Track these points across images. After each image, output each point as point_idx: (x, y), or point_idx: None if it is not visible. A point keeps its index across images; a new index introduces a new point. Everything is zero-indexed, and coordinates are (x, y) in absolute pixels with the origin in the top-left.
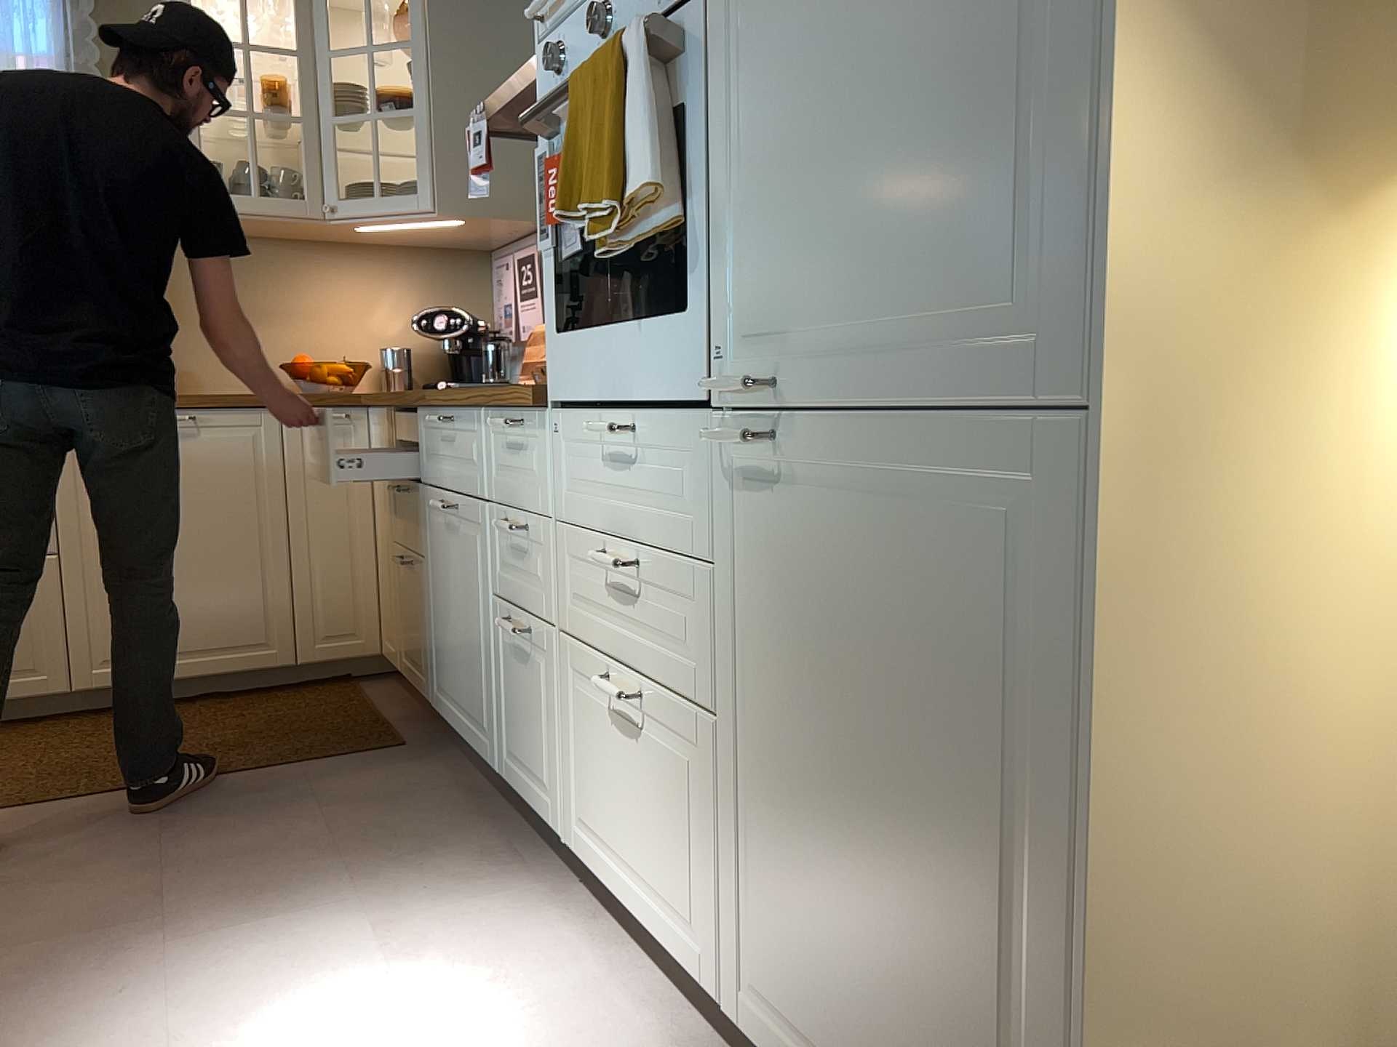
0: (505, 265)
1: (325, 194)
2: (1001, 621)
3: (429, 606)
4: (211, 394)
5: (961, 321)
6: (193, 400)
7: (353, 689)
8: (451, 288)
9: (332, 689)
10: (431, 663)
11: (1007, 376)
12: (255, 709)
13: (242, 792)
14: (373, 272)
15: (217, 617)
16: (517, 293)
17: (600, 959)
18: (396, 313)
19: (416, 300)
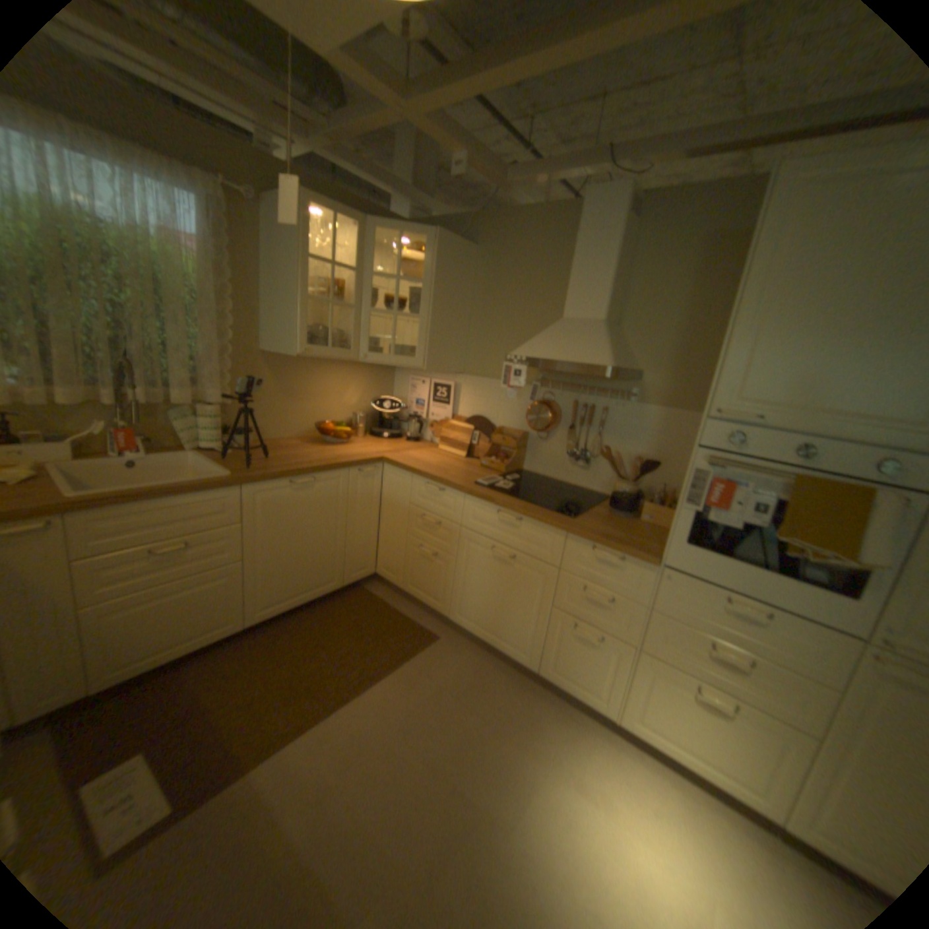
0: (421, 382)
1: (357, 347)
2: None
3: (458, 580)
4: (315, 462)
5: None
6: (314, 470)
7: (368, 593)
8: (378, 382)
9: (357, 594)
10: (455, 603)
11: None
12: (336, 617)
13: (404, 691)
14: (347, 374)
15: (314, 574)
16: (429, 398)
17: (663, 778)
18: (355, 394)
19: (364, 388)
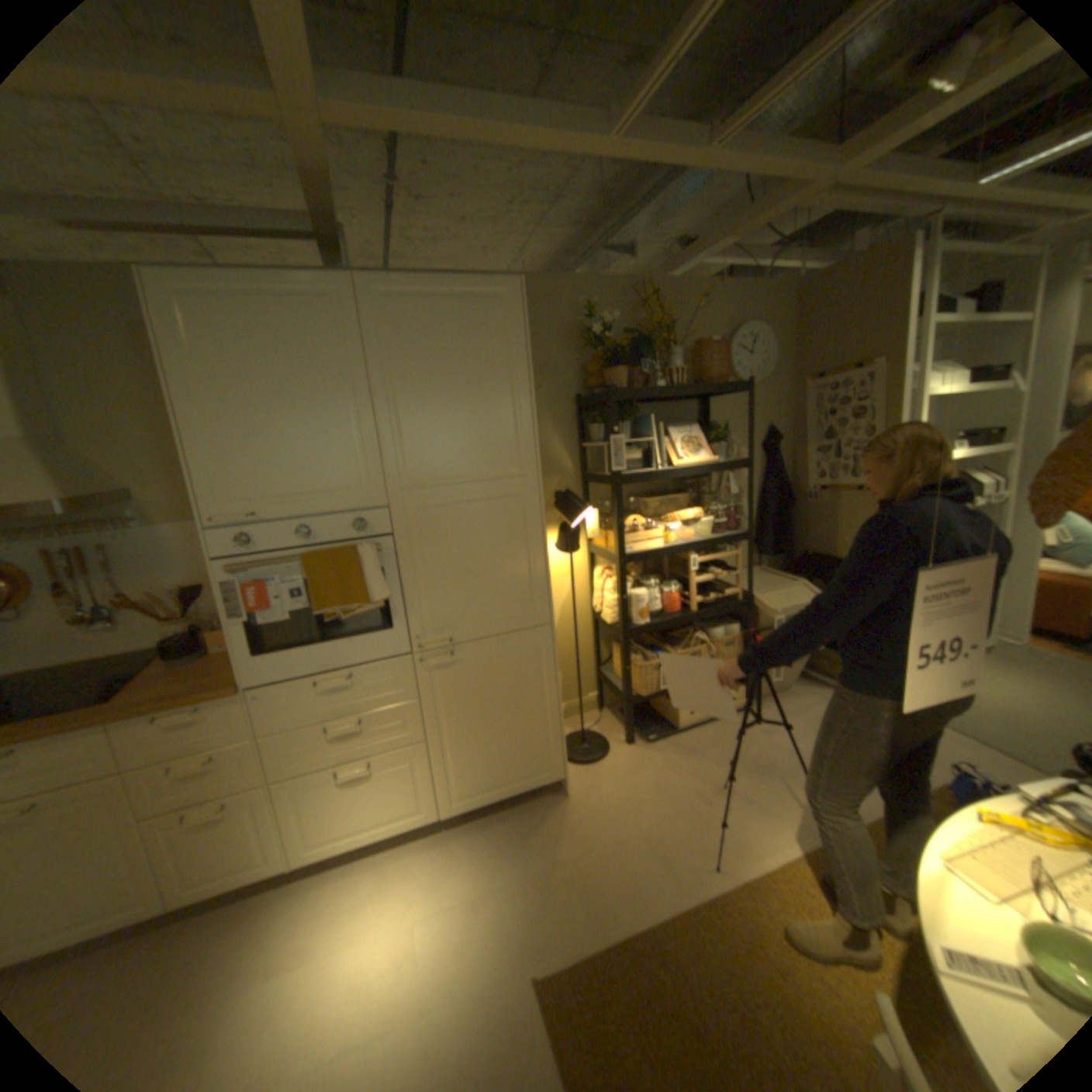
0: None
1: None
2: (528, 665)
3: None
4: None
5: (511, 614)
6: None
7: None
8: None
9: None
10: None
11: (524, 622)
12: None
13: None
14: None
15: None
16: None
17: (347, 877)
18: None
19: None
